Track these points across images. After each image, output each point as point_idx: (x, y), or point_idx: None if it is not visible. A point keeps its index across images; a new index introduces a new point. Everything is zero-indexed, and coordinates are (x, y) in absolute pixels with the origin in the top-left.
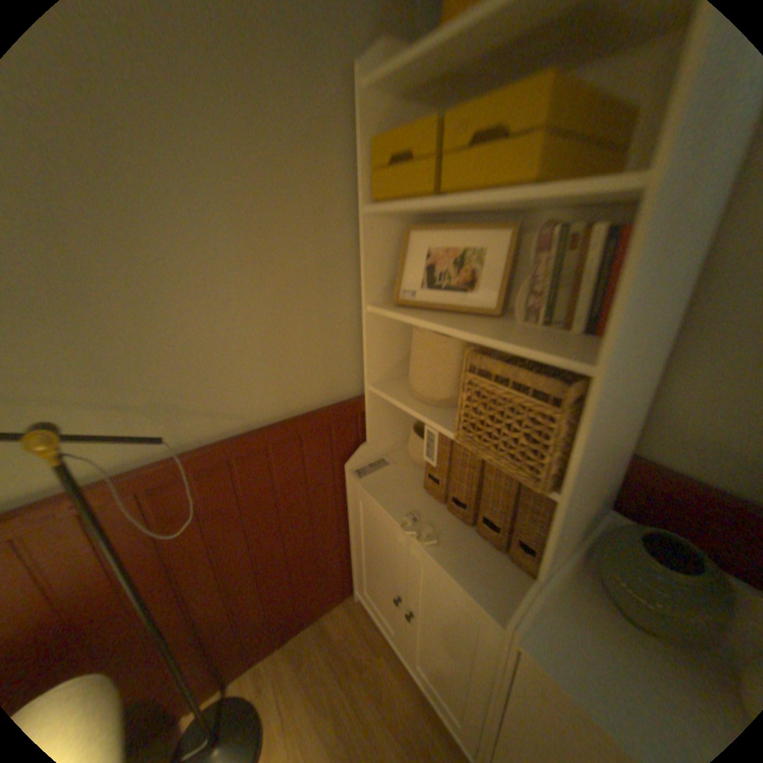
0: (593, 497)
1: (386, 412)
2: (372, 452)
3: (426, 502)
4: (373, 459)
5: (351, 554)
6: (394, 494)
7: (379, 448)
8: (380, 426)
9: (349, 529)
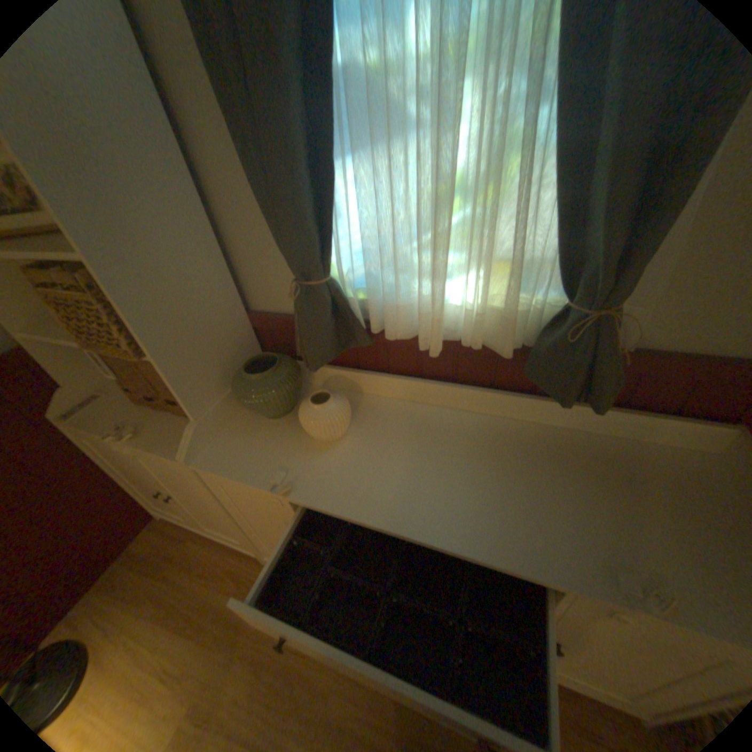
0: (187, 350)
1: (62, 353)
2: (73, 394)
3: (131, 412)
4: (78, 400)
5: (120, 487)
6: (99, 419)
7: (80, 388)
8: (64, 368)
9: (100, 468)
